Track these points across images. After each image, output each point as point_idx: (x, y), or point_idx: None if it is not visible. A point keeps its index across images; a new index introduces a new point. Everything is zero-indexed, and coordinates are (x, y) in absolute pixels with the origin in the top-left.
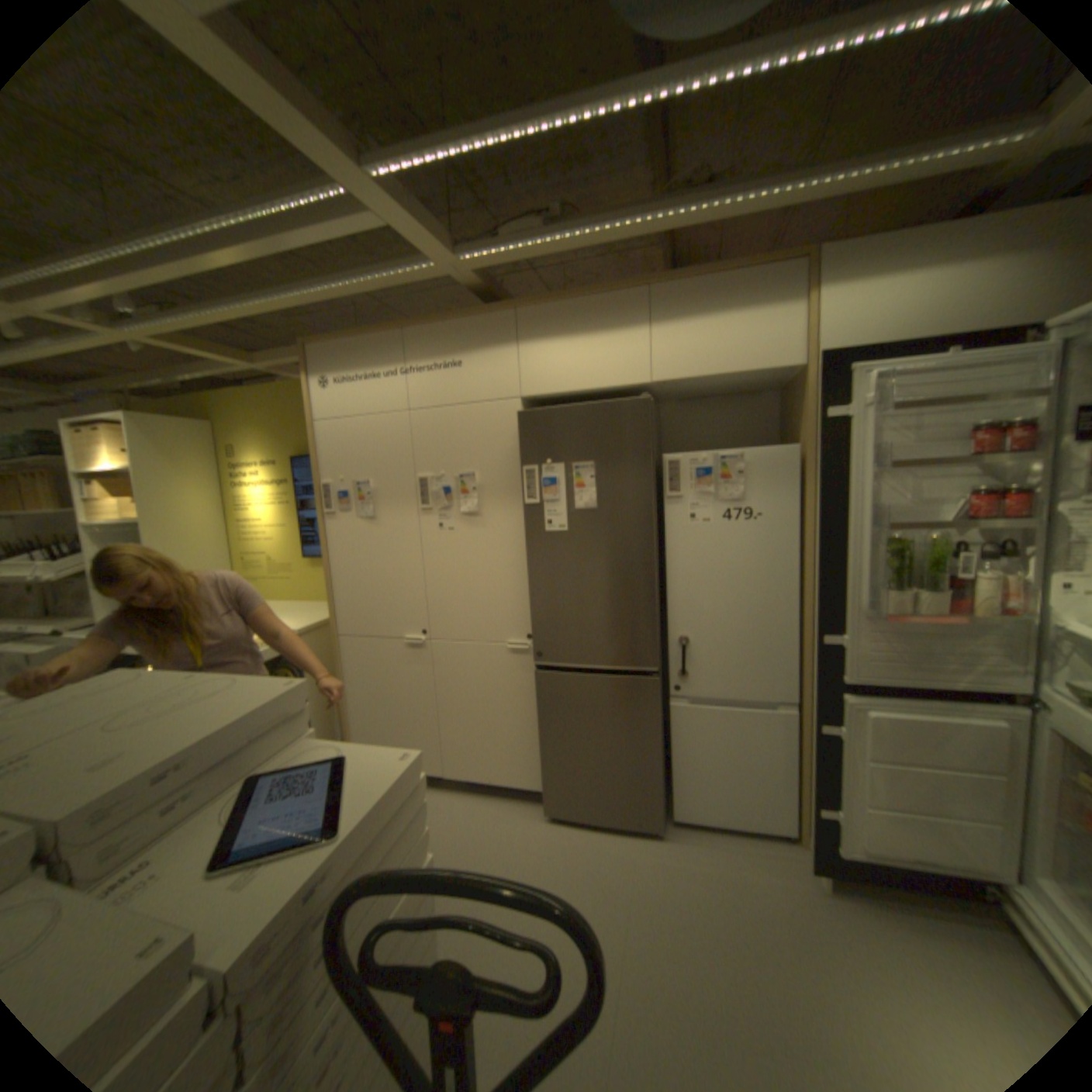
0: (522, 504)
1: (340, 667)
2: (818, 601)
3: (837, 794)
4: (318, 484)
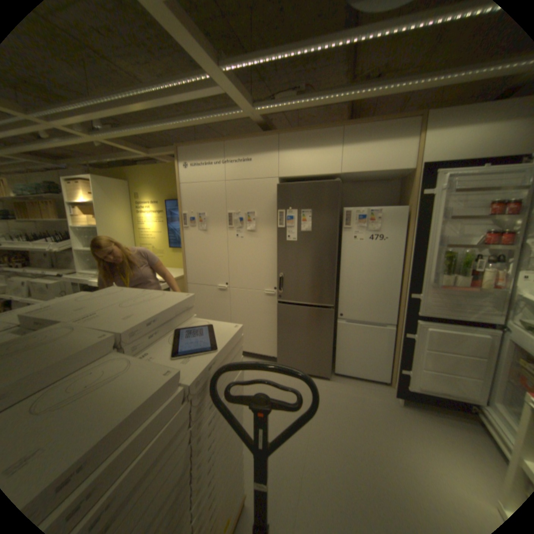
0: (276, 227)
1: None
2: (410, 279)
3: (411, 364)
4: (181, 214)
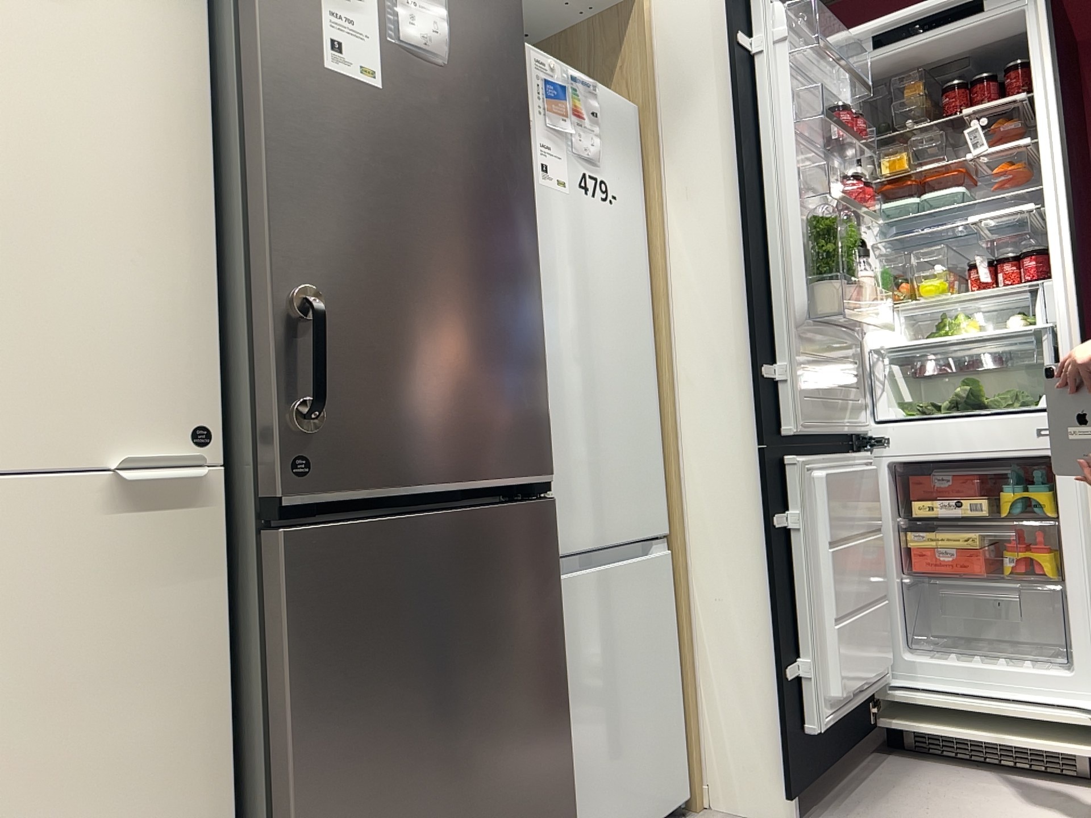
0: None
1: None
2: (689, 344)
3: (794, 627)
4: None
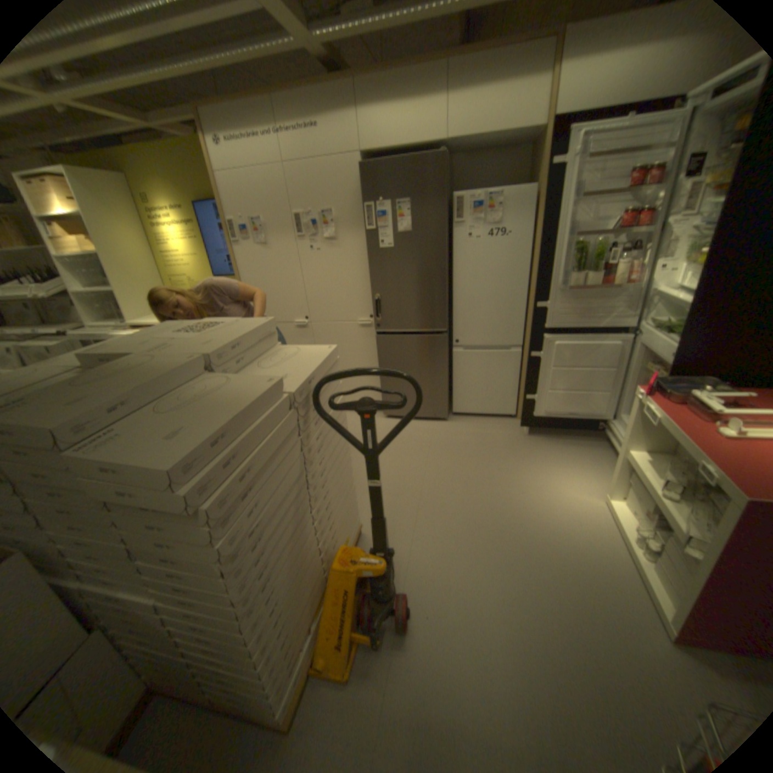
0: (363, 231)
1: None
2: (537, 285)
3: (535, 386)
4: (224, 221)
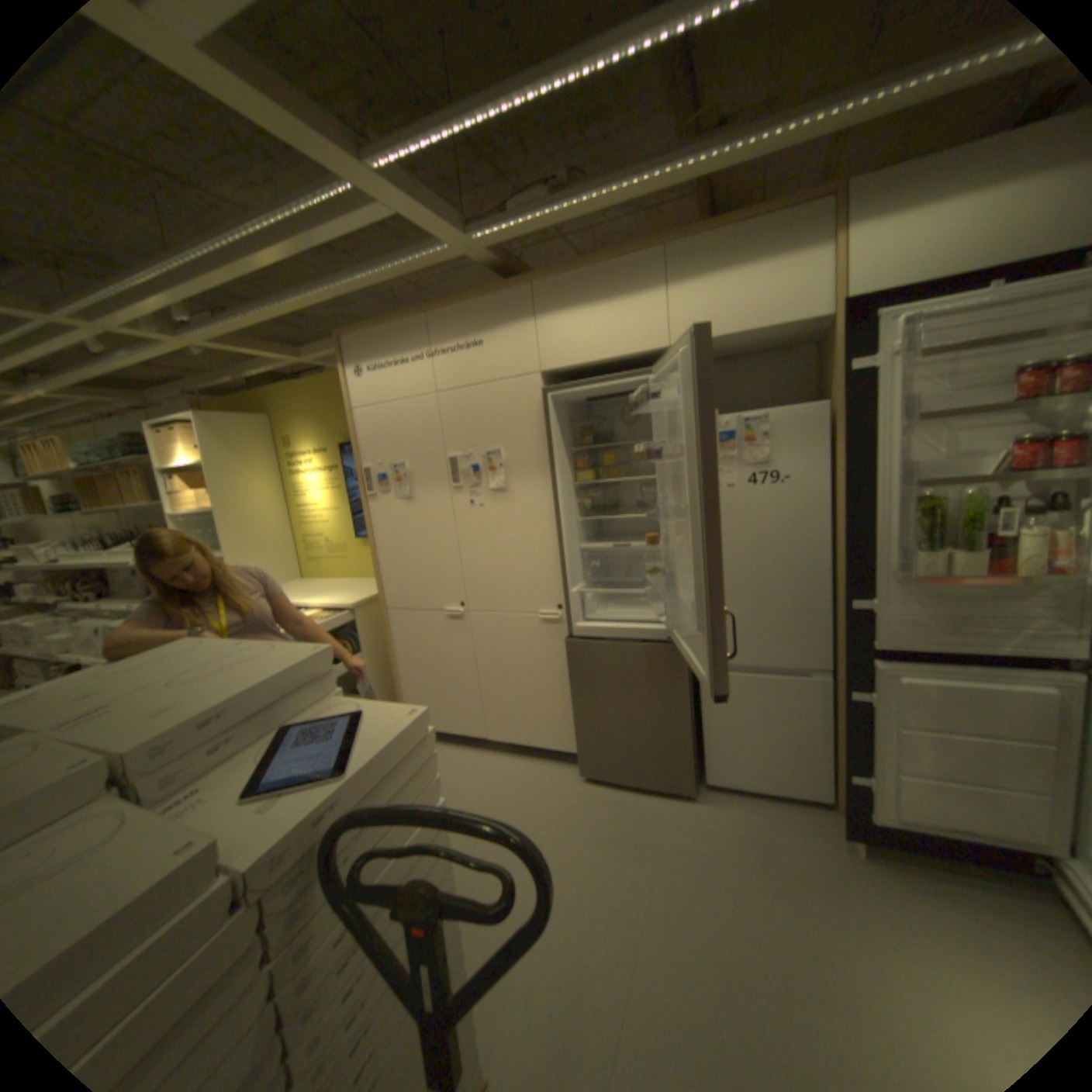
0: (546, 478)
1: (390, 638)
2: (850, 565)
3: (870, 761)
4: (360, 469)
